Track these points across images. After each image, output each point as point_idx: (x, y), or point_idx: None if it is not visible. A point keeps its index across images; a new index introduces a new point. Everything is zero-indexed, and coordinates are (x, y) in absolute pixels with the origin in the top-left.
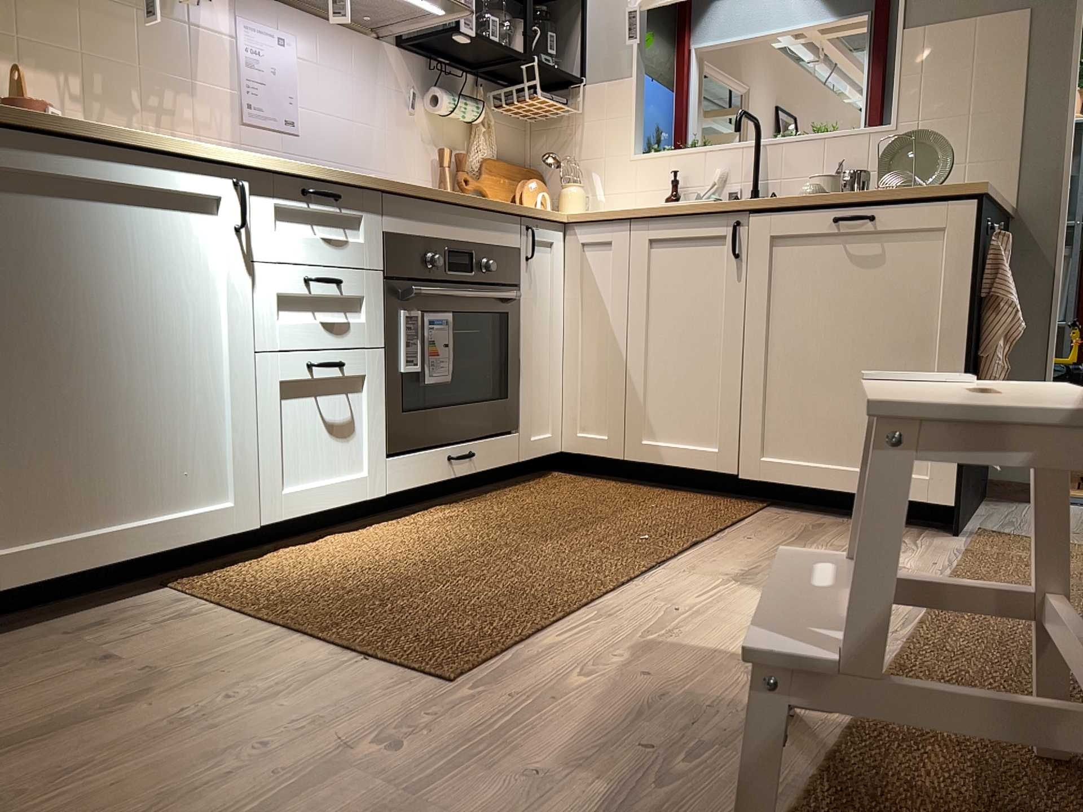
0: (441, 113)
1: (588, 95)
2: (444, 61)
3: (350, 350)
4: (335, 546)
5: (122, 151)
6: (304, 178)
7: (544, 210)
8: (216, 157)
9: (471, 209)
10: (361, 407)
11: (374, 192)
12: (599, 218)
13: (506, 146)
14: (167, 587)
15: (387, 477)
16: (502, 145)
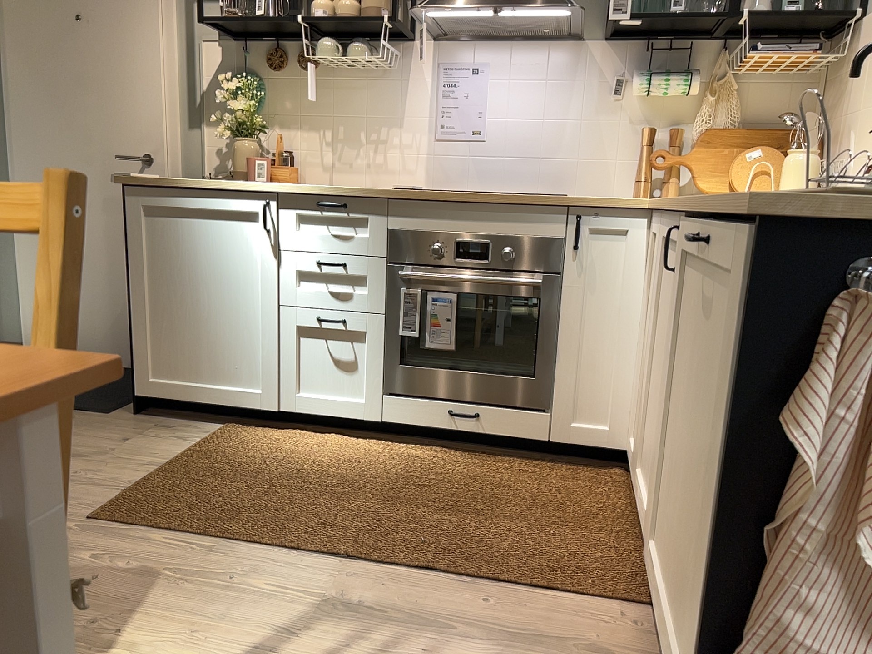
0: (633, 94)
1: (863, 29)
2: (666, 36)
3: (352, 313)
4: (322, 442)
5: (201, 190)
6: (314, 194)
7: (605, 199)
8: (251, 188)
9: (490, 205)
10: (362, 355)
11: (377, 199)
12: (656, 209)
13: (771, 107)
14: (226, 425)
15: (383, 411)
16: (763, 107)
